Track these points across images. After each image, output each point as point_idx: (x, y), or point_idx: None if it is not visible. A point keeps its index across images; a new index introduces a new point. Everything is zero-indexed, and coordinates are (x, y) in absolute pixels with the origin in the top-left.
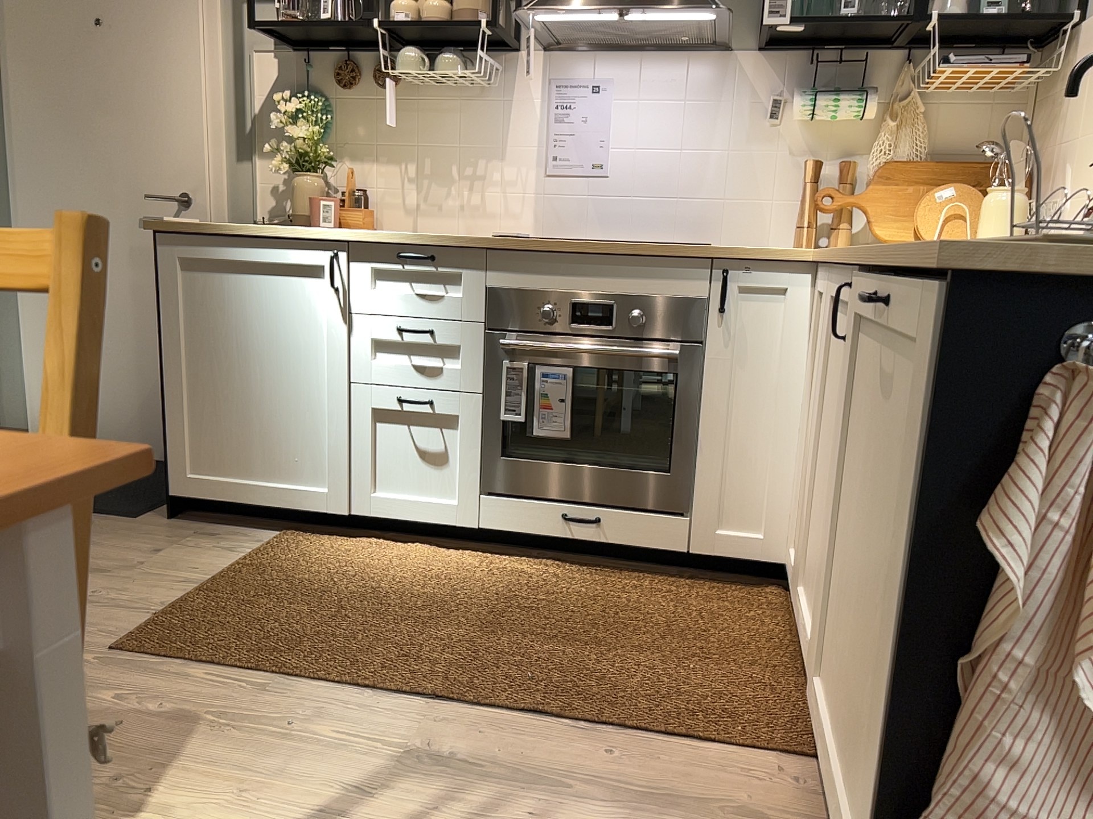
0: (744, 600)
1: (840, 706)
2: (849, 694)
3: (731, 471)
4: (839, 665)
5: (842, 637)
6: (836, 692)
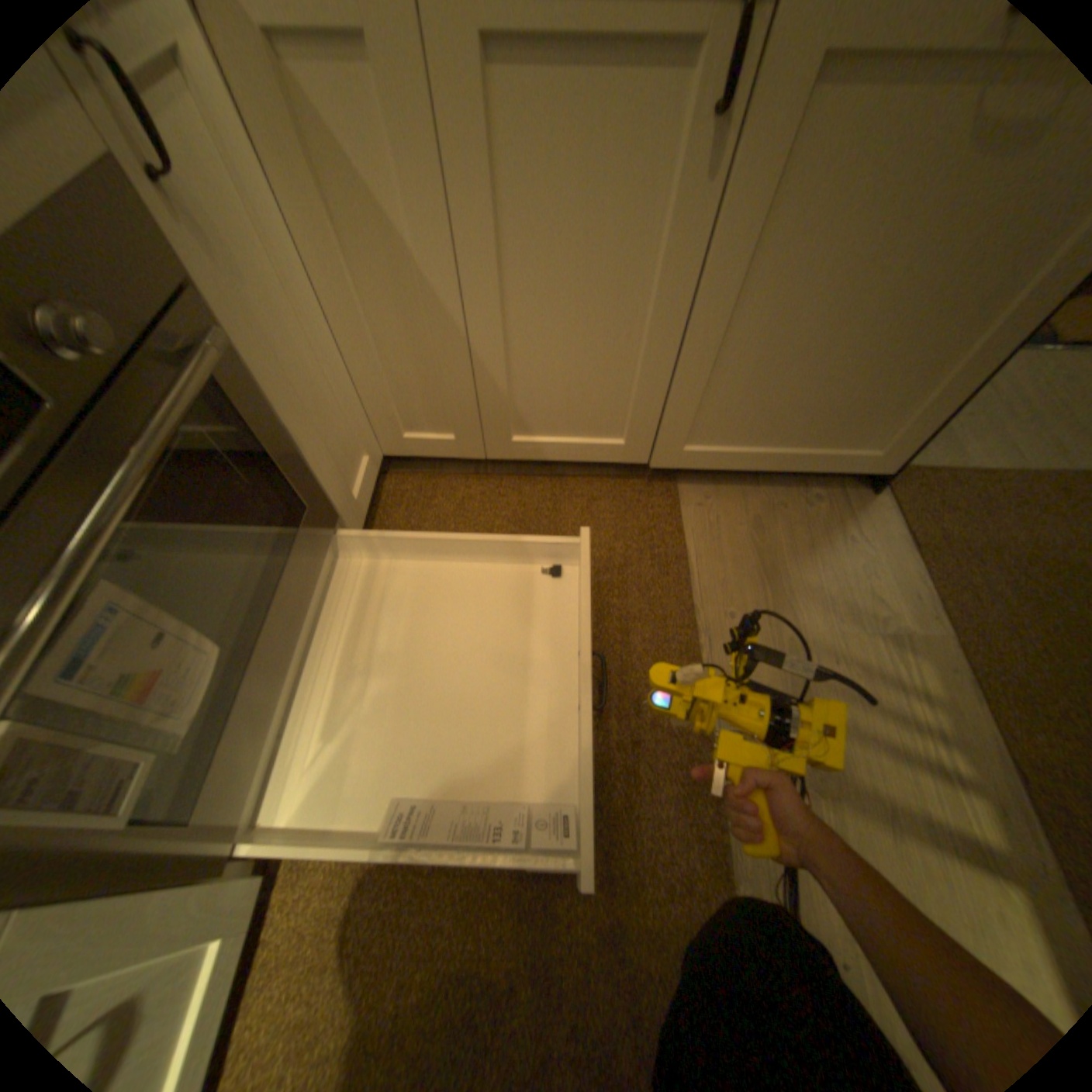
0: (402, 513)
1: (736, 438)
2: (767, 422)
3: (314, 435)
4: (724, 421)
5: (731, 403)
6: (716, 437)
